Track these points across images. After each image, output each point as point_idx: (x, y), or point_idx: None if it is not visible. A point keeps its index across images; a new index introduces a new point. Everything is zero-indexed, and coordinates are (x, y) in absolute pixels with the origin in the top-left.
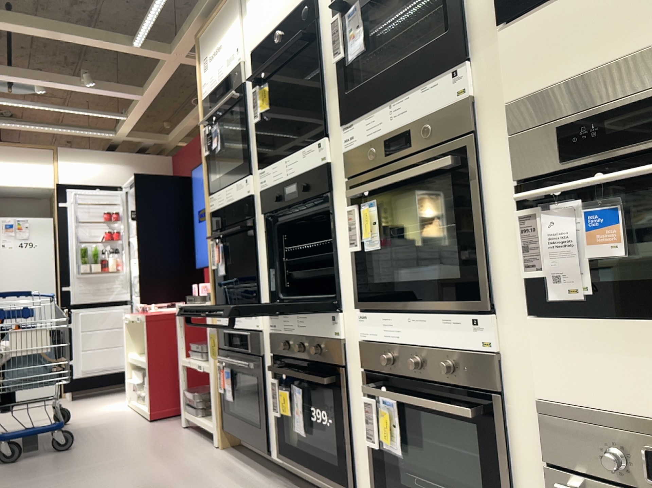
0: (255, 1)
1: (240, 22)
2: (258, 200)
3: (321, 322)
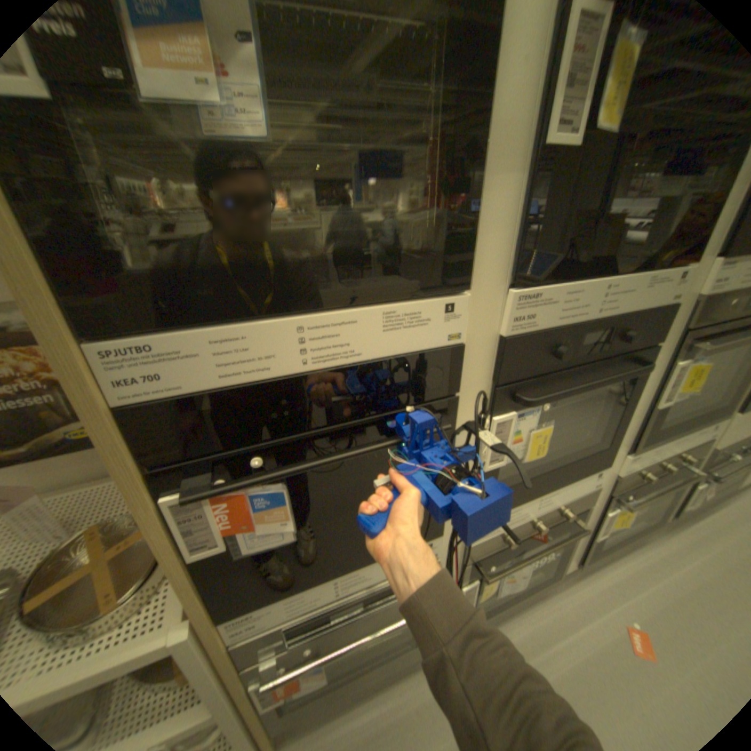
0: None
1: None
2: (479, 355)
3: (581, 487)
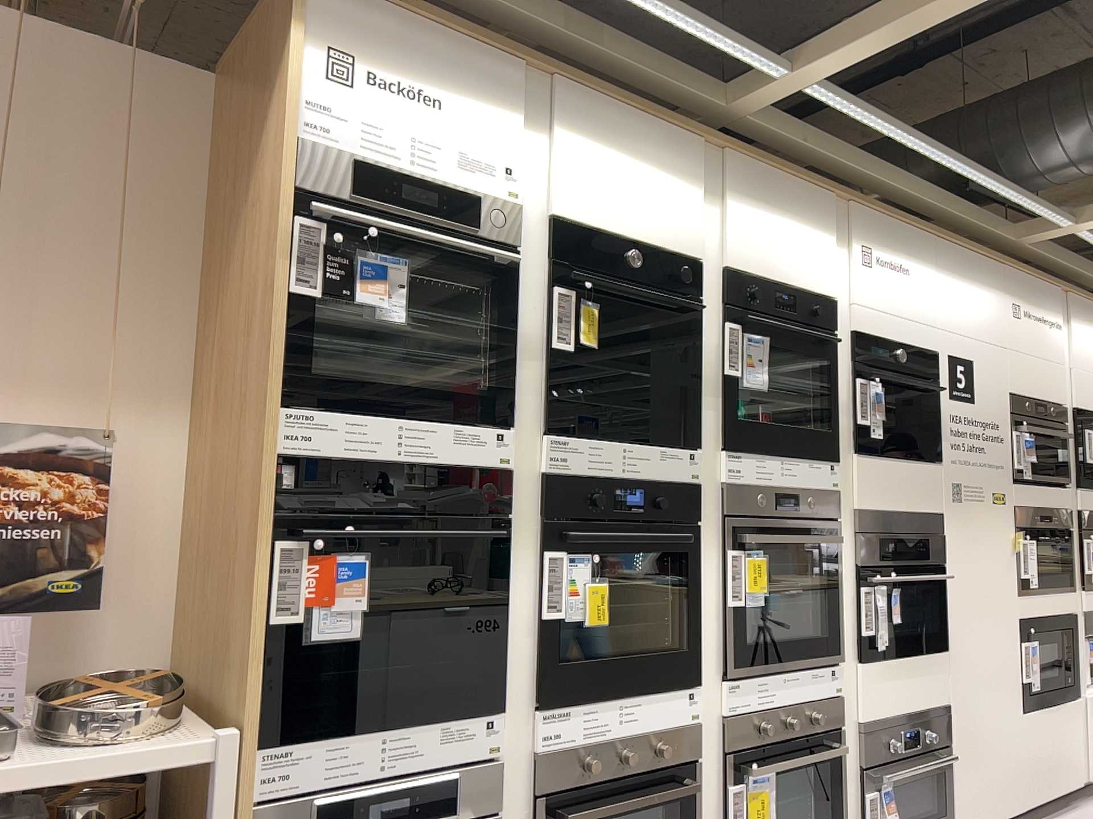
0: (587, 152)
1: (524, 131)
2: (525, 486)
3: (669, 703)
